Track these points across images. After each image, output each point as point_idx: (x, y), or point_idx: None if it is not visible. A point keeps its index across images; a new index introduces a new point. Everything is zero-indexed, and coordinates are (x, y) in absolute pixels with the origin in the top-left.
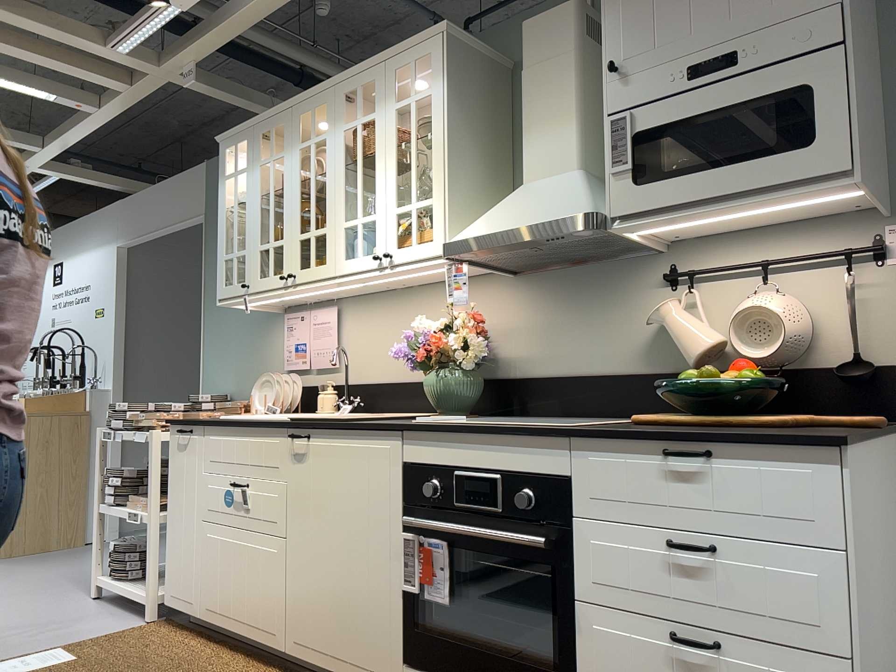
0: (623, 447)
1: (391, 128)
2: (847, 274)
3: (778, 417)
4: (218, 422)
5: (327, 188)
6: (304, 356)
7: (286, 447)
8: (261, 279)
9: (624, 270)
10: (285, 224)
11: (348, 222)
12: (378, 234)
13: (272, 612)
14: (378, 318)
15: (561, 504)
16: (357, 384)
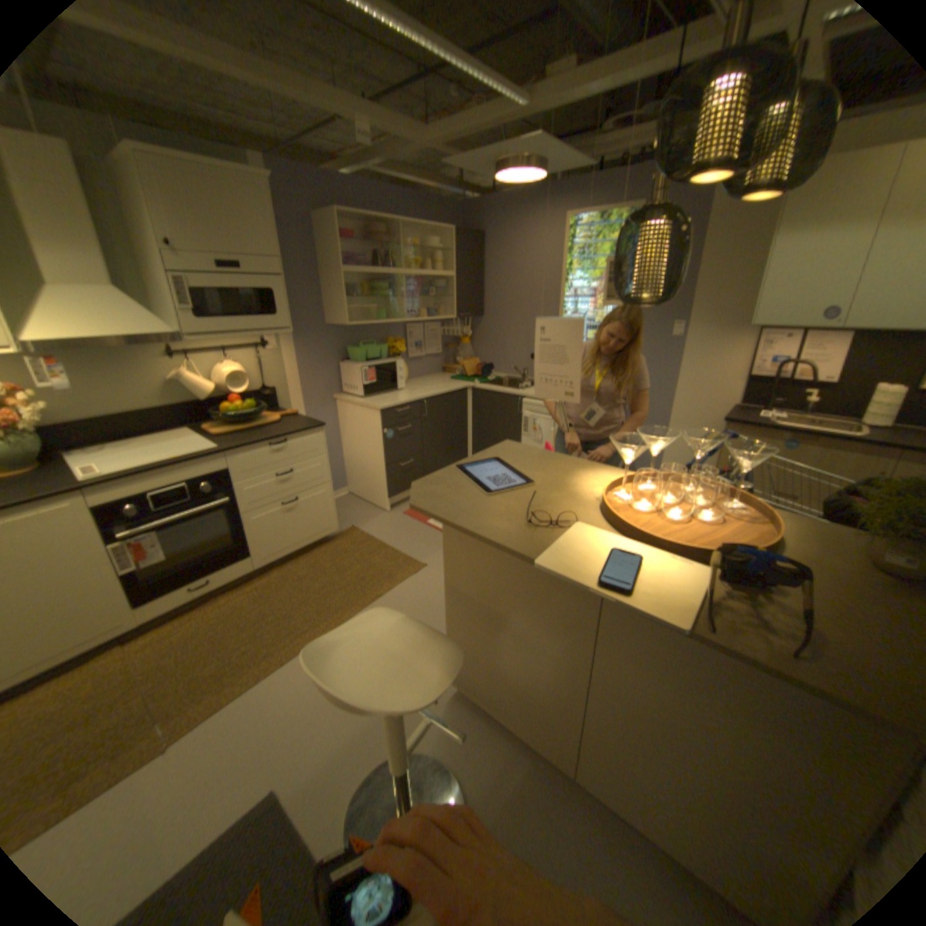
0: (252, 448)
1: None
2: (256, 353)
3: (264, 417)
4: None
5: None
6: None
7: None
8: None
9: (134, 346)
10: None
11: None
12: None
13: None
14: None
15: (225, 481)
16: None
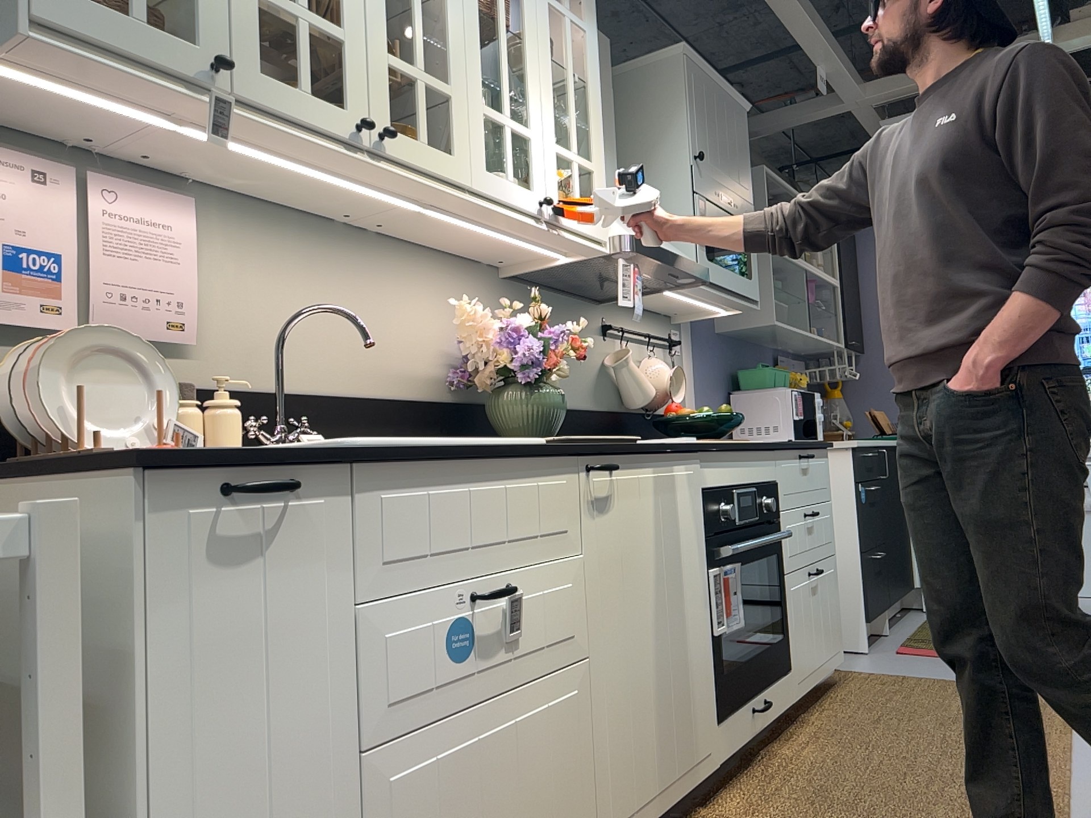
0: (791, 455)
1: (545, 23)
2: (669, 355)
3: None
4: (423, 451)
5: (450, 15)
6: (57, 292)
7: (579, 491)
8: (270, 79)
9: (582, 311)
10: (349, 0)
11: (491, 111)
12: (538, 165)
13: (577, 814)
14: (297, 263)
15: (776, 503)
16: (250, 391)
